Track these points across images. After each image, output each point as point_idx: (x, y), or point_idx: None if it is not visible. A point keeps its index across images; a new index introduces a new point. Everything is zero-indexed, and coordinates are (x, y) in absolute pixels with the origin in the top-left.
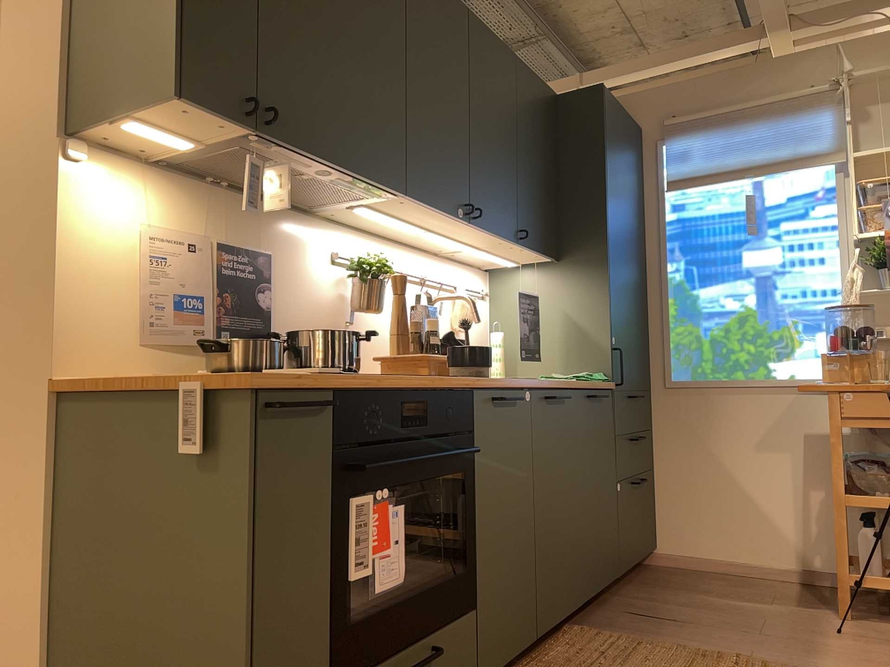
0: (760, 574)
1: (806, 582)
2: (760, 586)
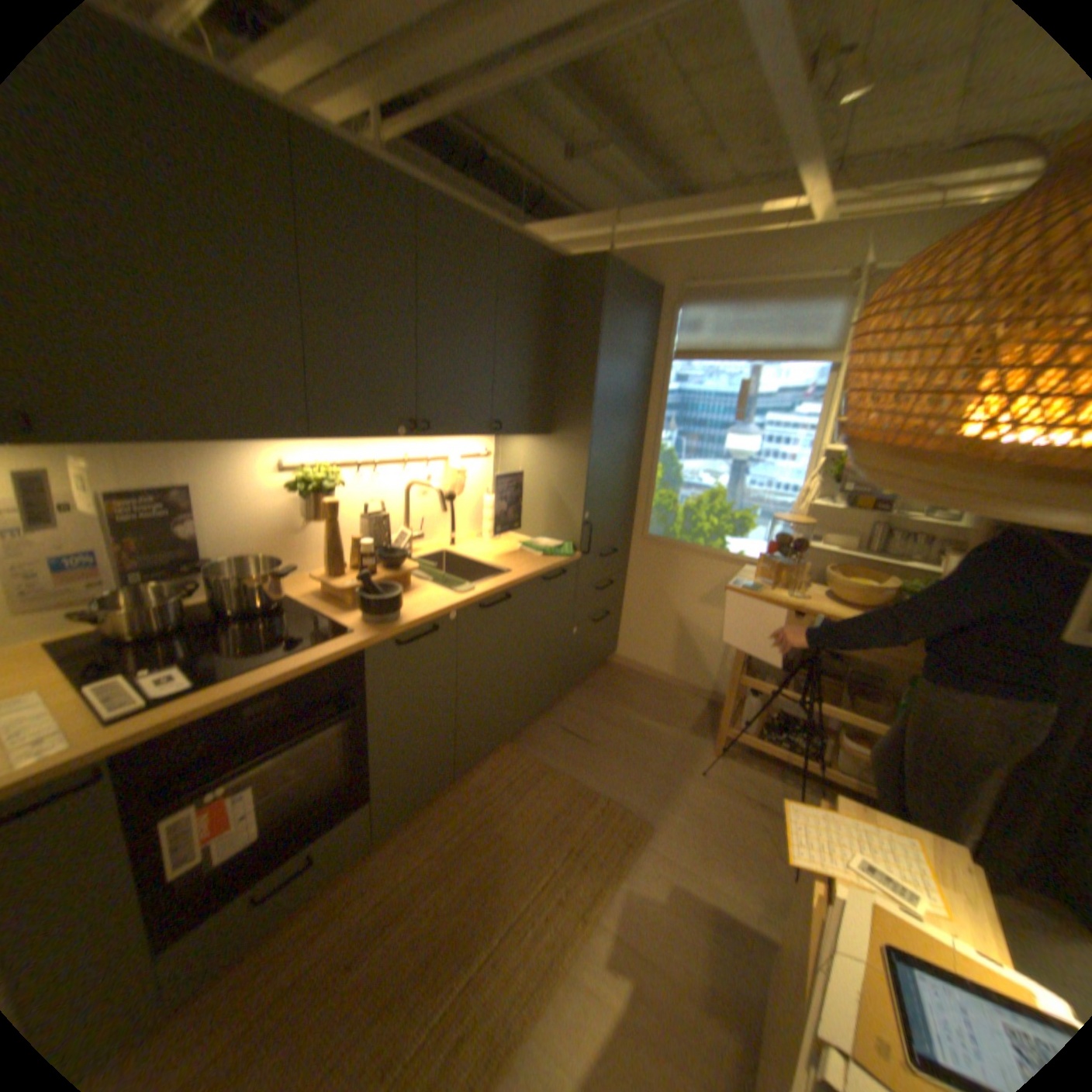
0: (681, 687)
1: (712, 701)
2: (675, 700)
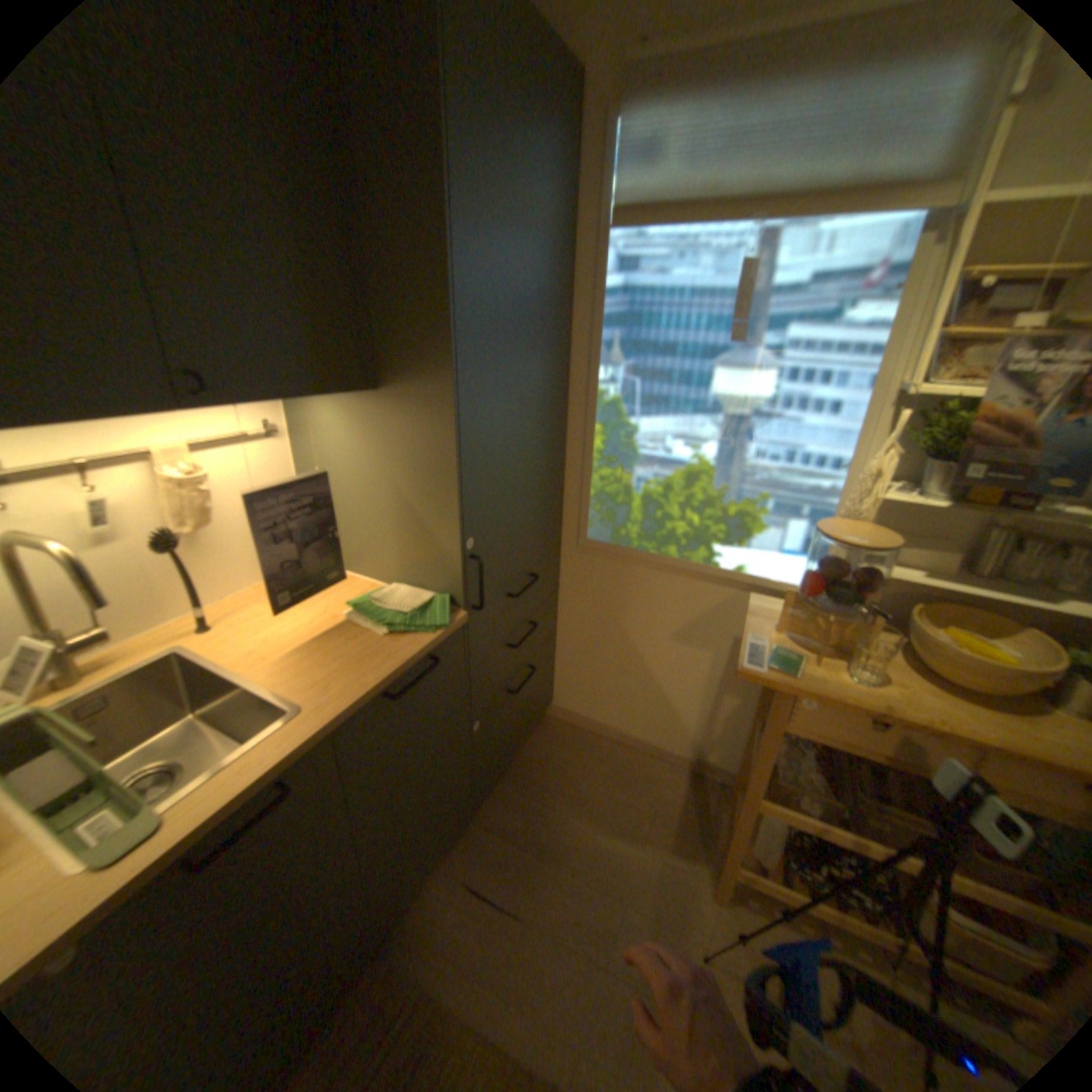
0: (650, 754)
1: (696, 775)
2: (644, 782)
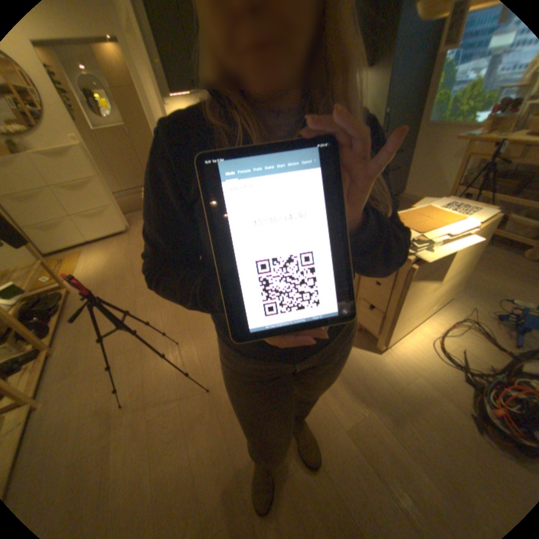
0: None
1: None
2: None
